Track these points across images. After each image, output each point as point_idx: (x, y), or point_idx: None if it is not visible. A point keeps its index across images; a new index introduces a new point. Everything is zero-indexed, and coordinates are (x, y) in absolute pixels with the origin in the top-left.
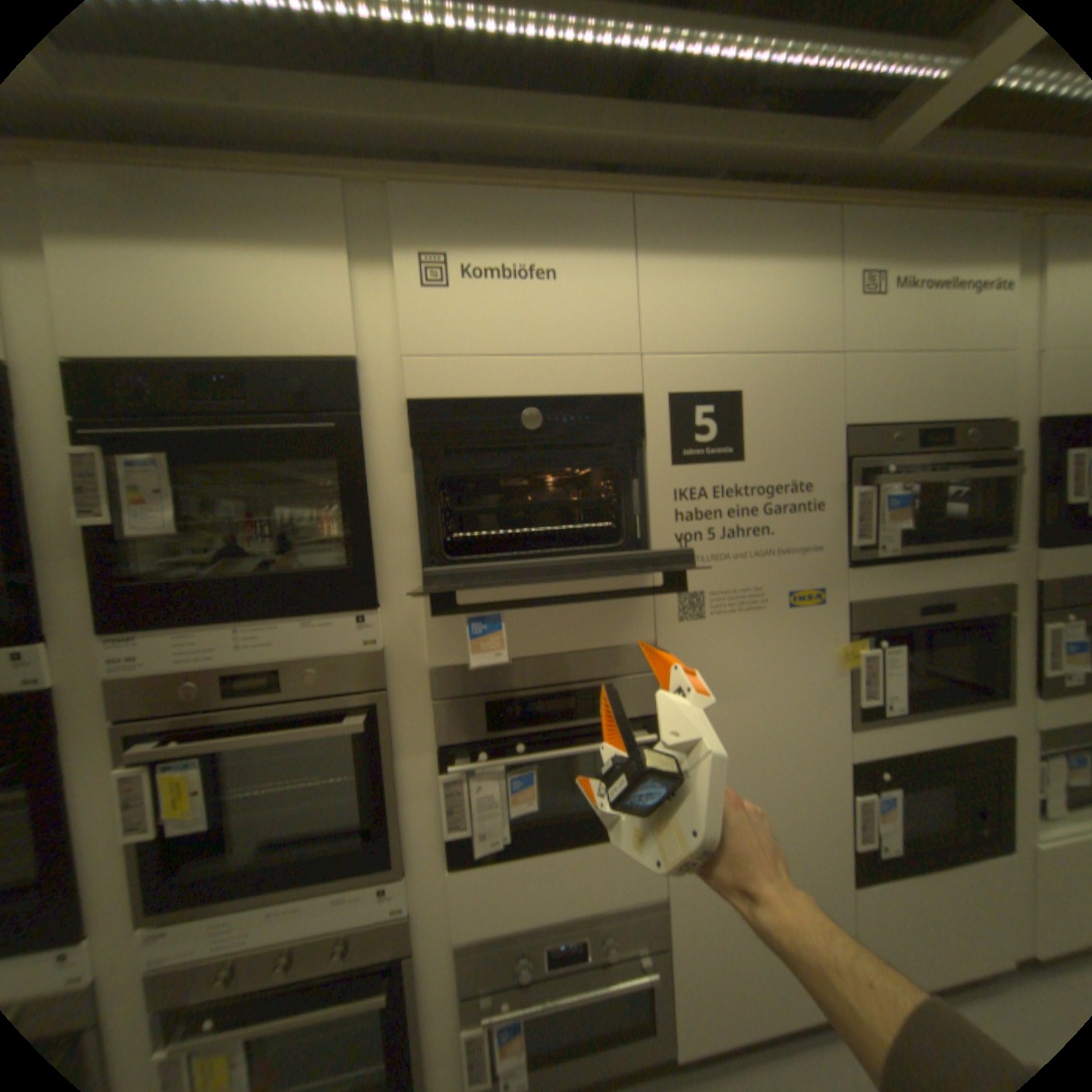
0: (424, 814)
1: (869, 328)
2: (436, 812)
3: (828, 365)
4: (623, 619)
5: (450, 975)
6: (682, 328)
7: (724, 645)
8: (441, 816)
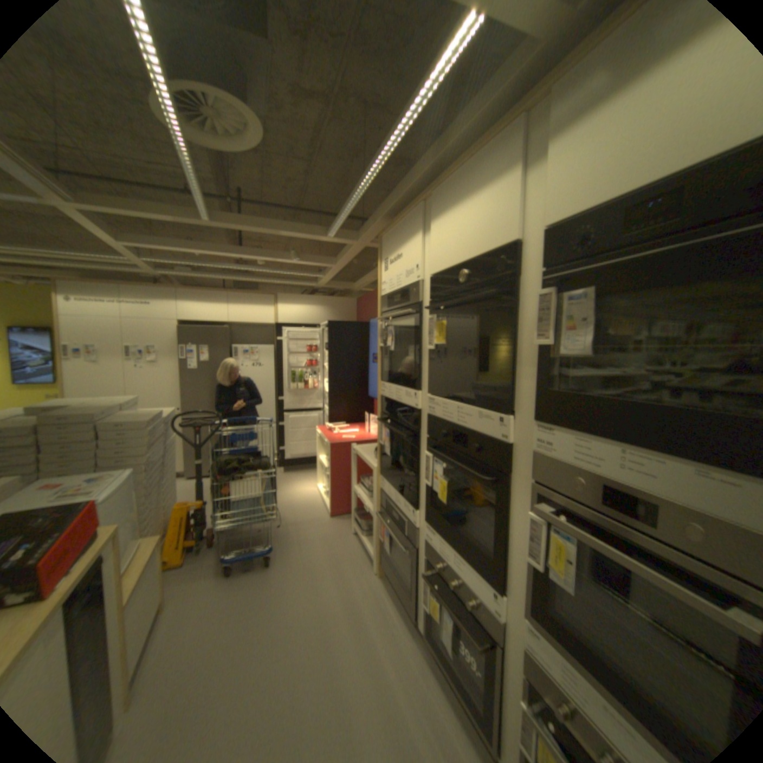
0: None
1: None
2: None
3: None
4: None
5: None
6: None
7: None
8: None
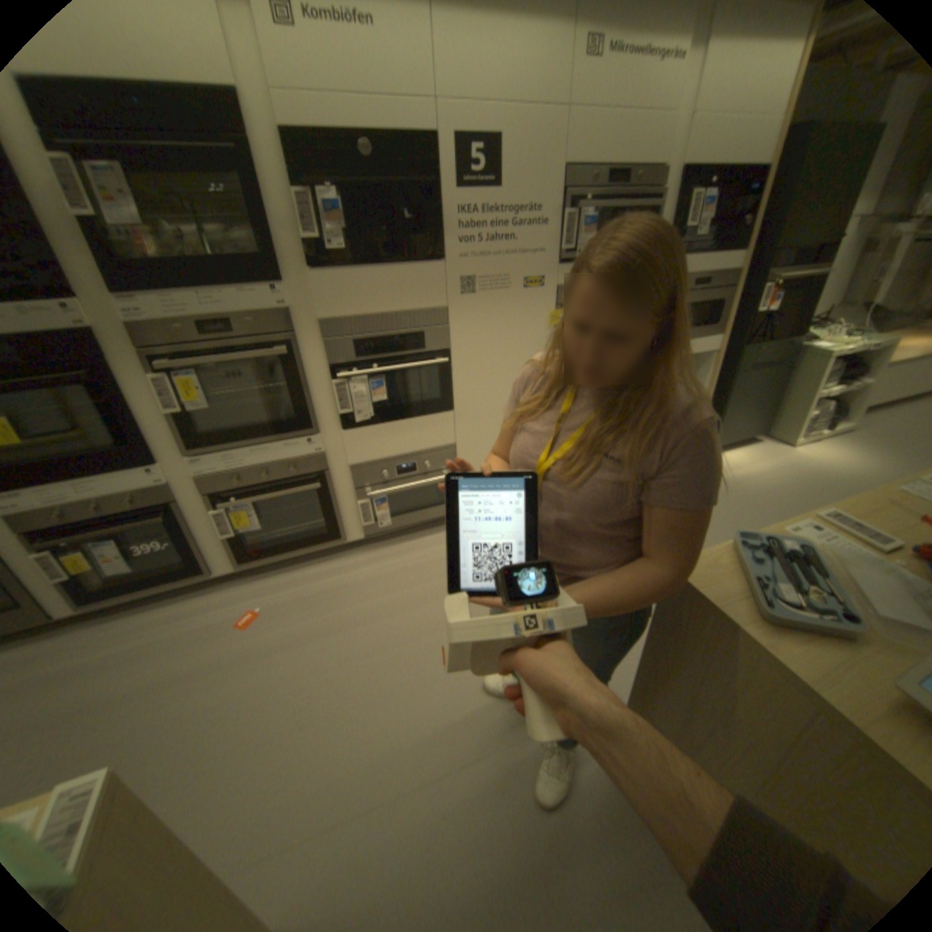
0: (325, 403)
1: (586, 87)
2: (331, 402)
3: (557, 117)
4: (428, 293)
5: (349, 480)
6: (462, 79)
7: (485, 310)
8: (335, 403)
